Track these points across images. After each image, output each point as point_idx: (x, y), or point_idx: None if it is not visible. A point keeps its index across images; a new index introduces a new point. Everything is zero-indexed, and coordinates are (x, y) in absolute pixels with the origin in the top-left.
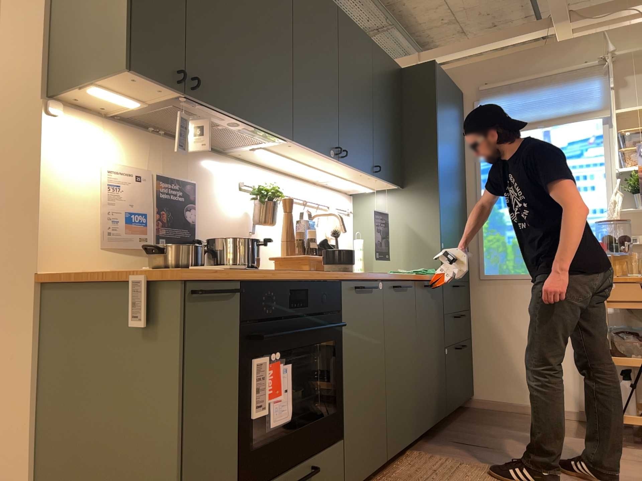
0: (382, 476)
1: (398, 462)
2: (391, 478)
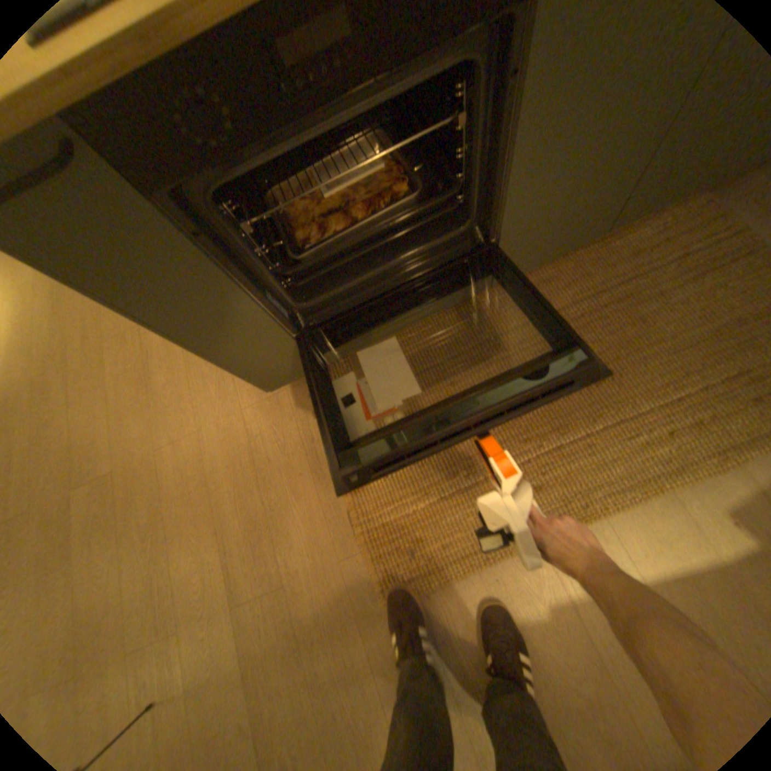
0: (598, 238)
1: (654, 210)
2: (604, 249)
